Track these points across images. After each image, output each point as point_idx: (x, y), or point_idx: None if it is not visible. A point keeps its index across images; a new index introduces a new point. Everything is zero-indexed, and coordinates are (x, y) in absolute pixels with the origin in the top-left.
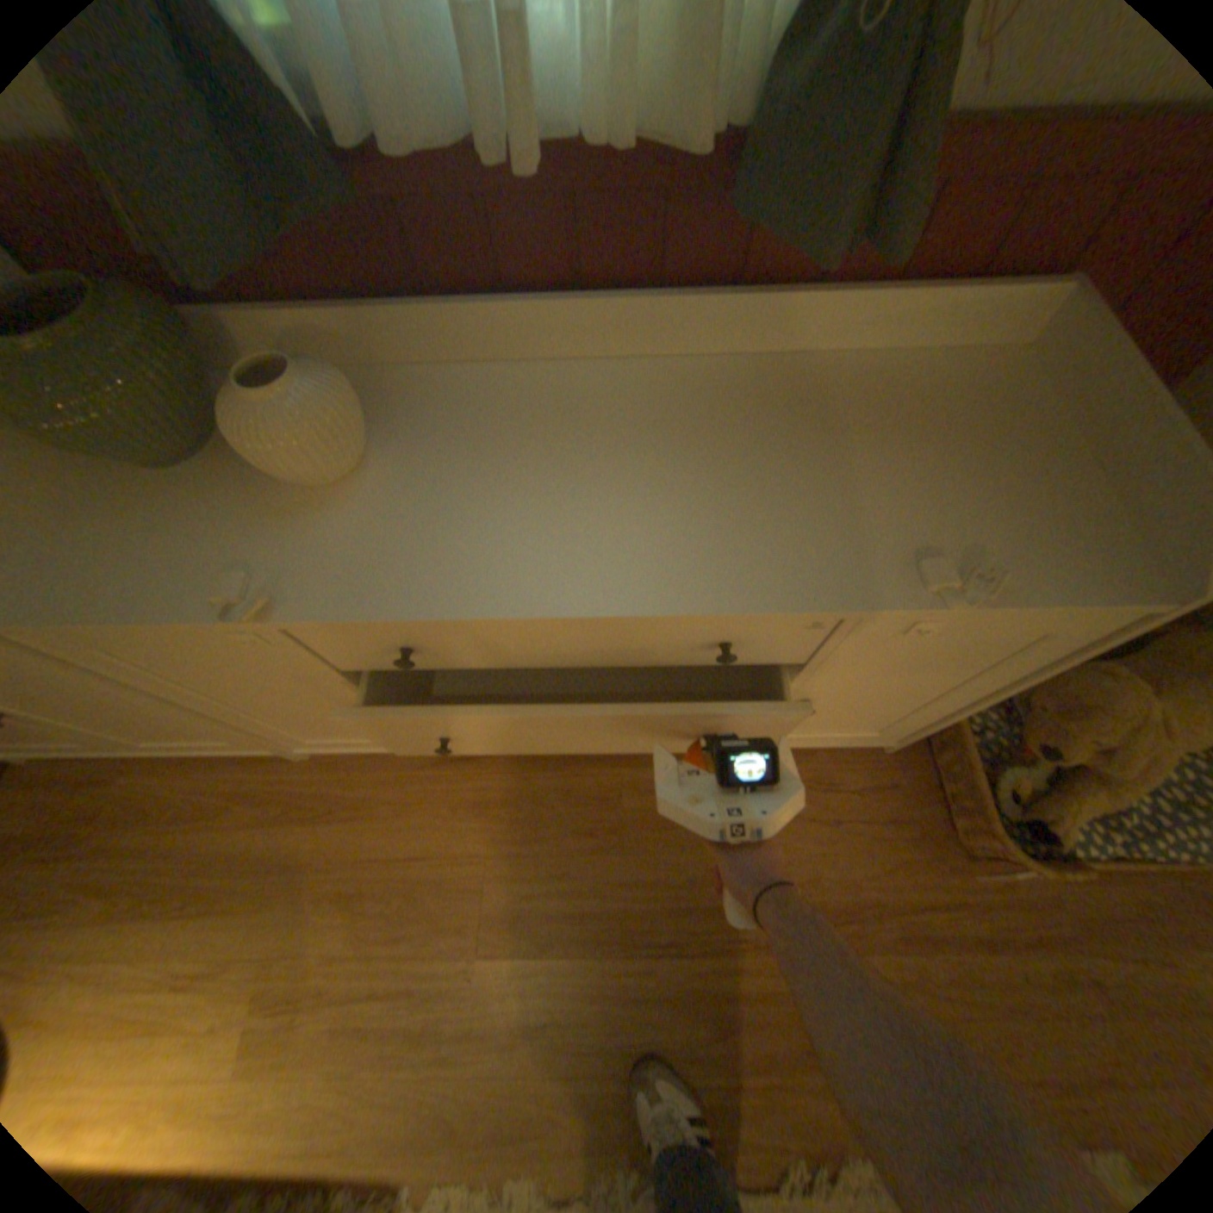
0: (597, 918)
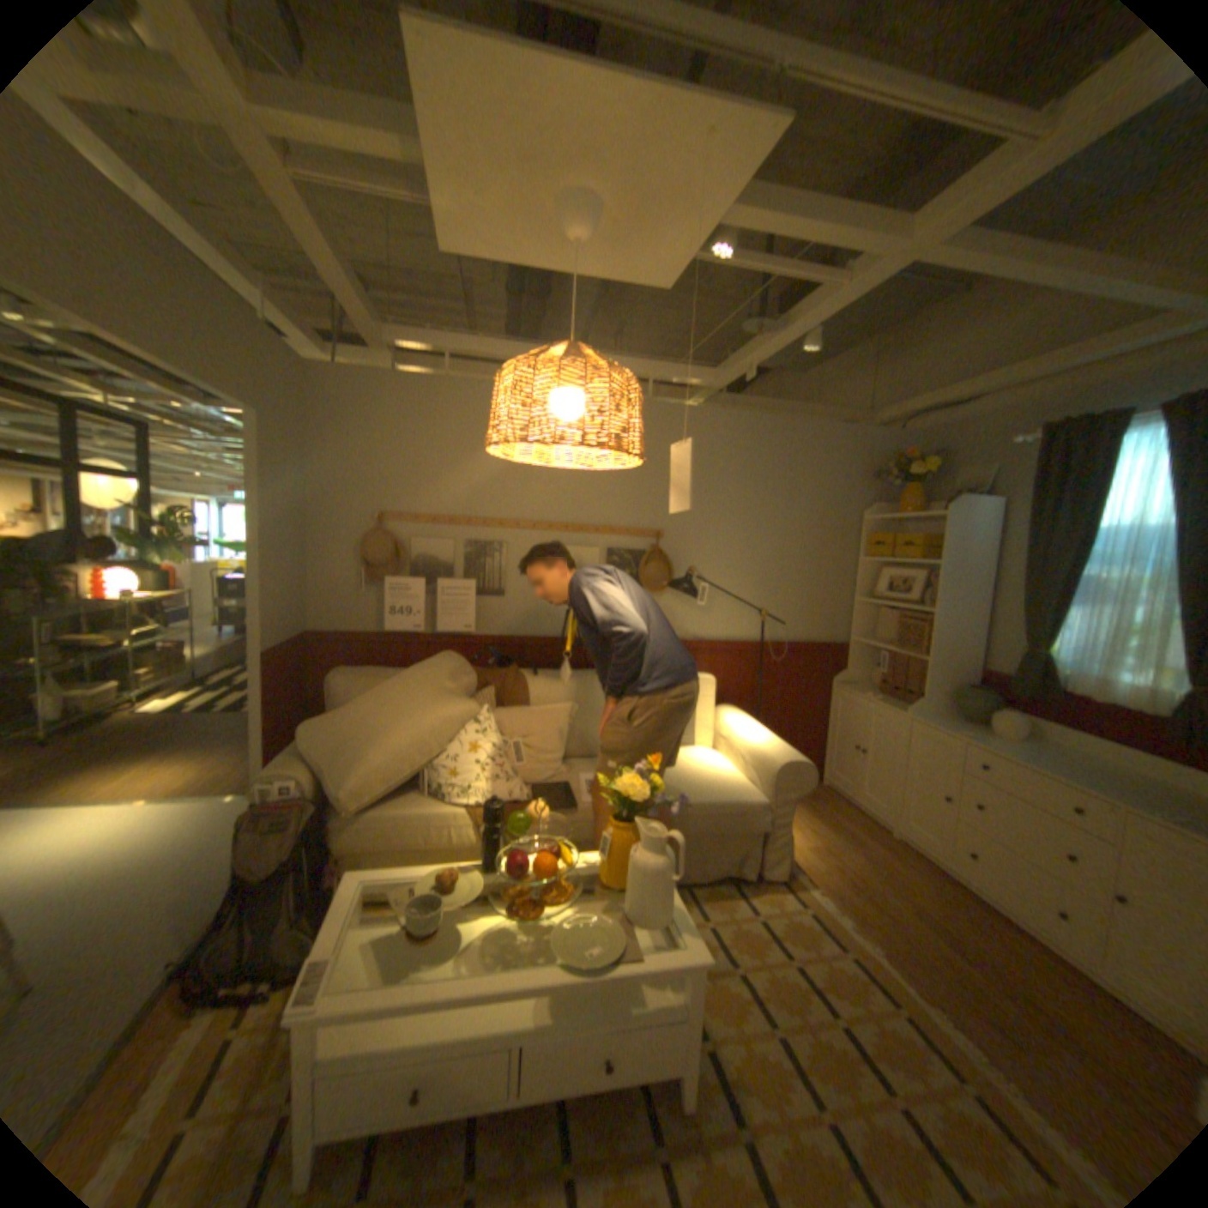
0: (950, 935)
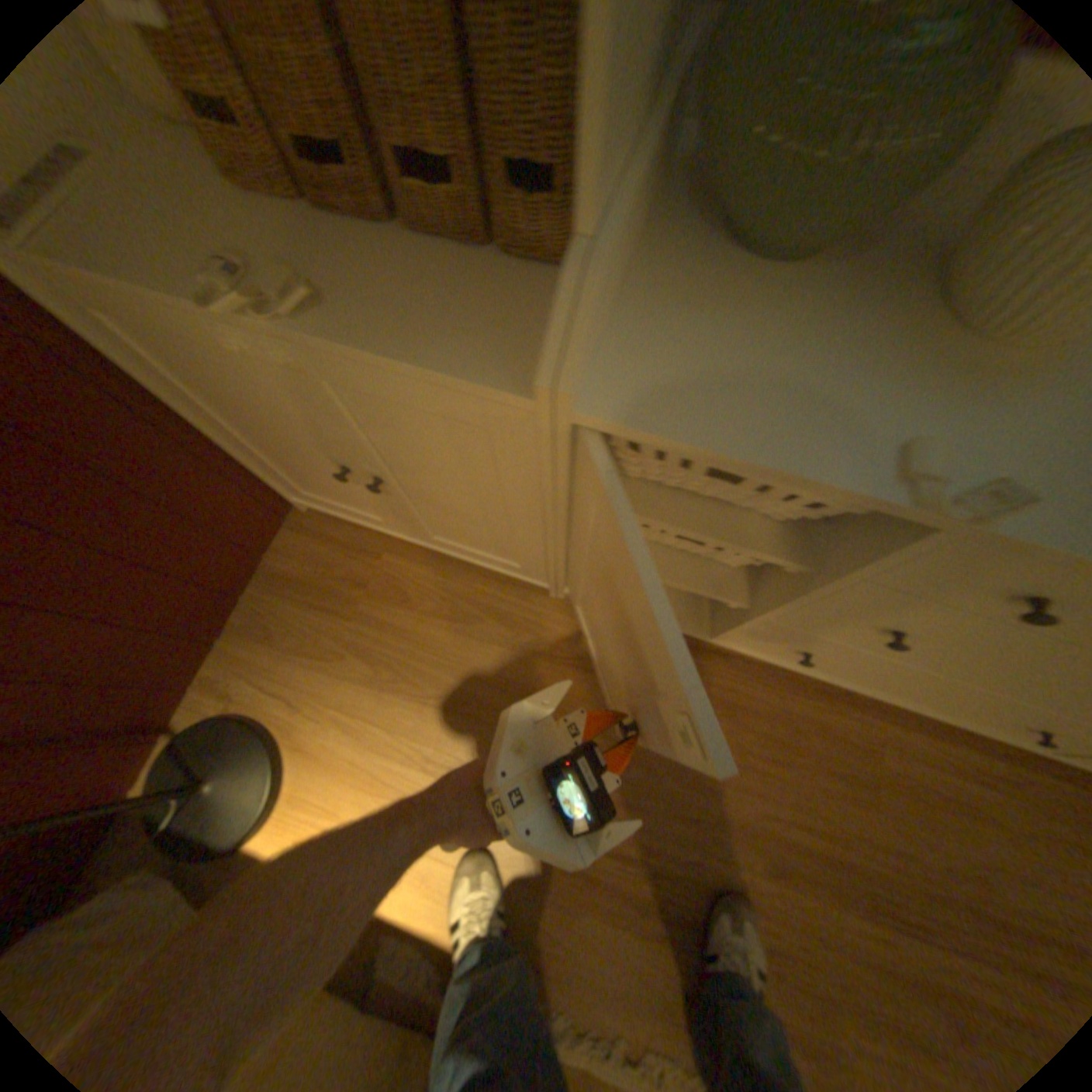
0: (845, 869)
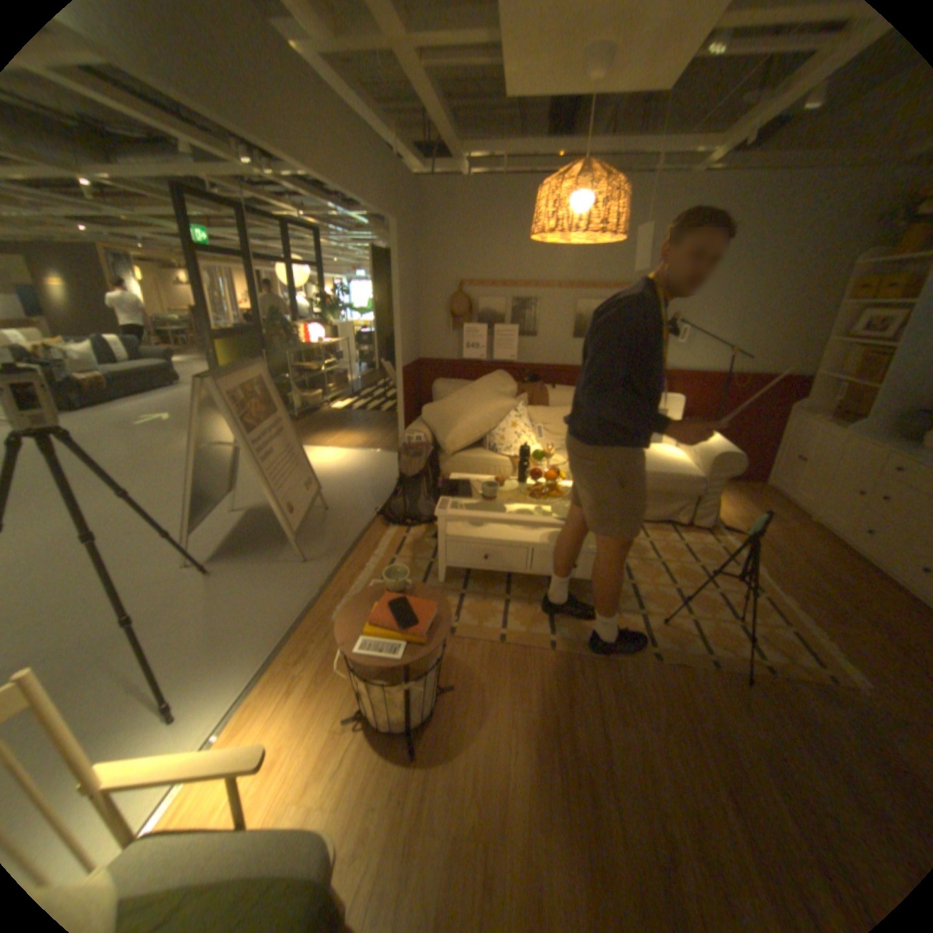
0: (826, 573)
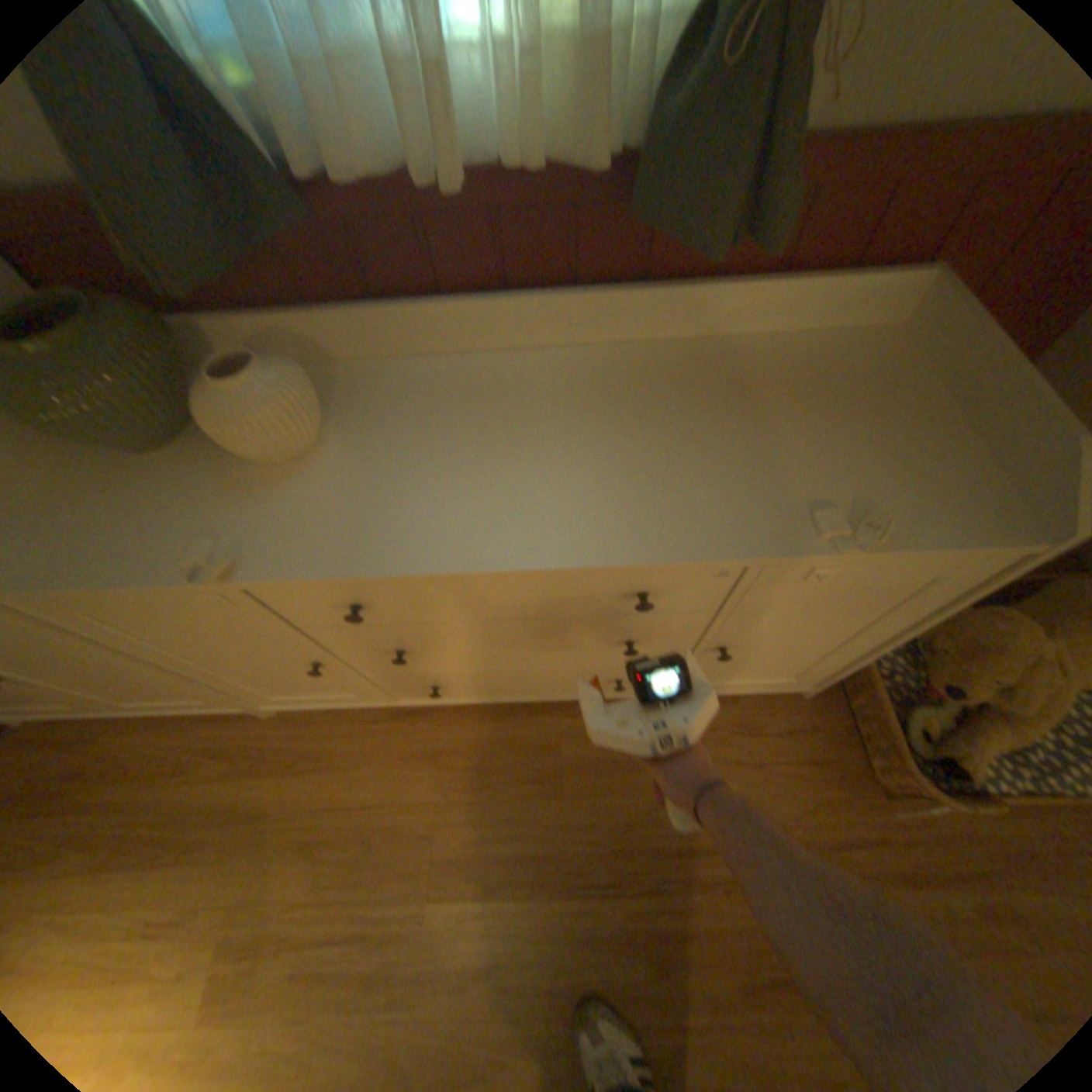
0: (540, 860)
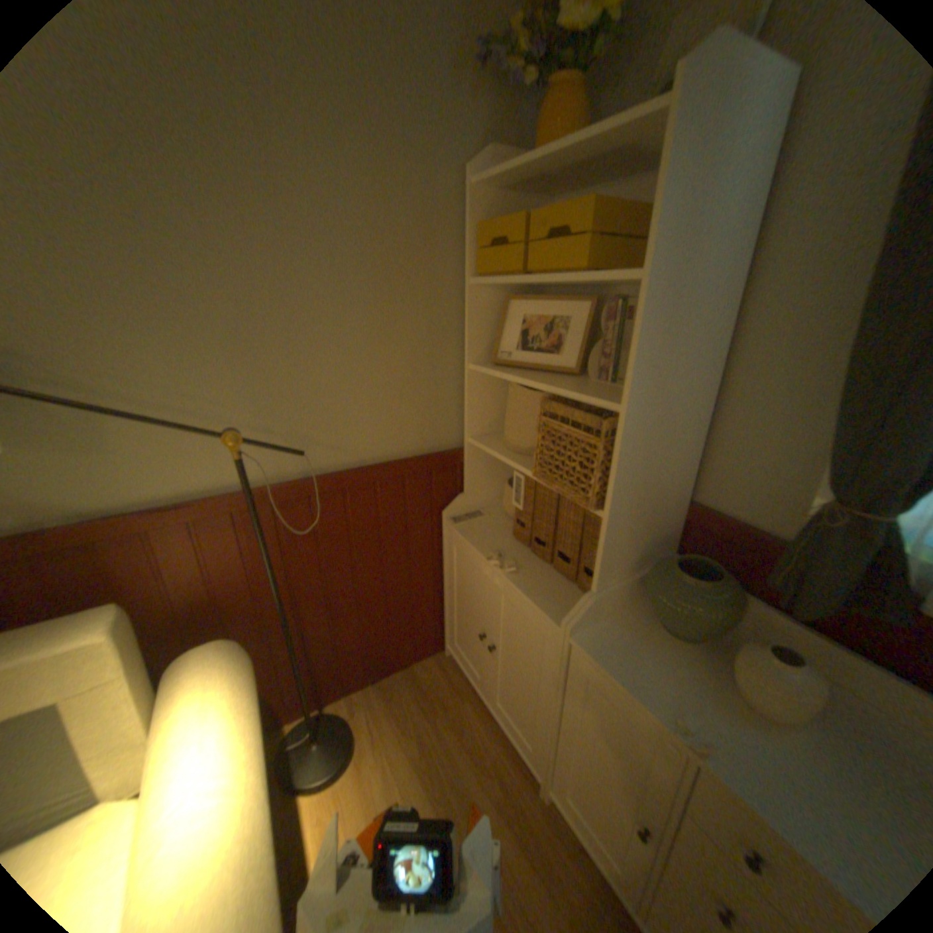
0: None
